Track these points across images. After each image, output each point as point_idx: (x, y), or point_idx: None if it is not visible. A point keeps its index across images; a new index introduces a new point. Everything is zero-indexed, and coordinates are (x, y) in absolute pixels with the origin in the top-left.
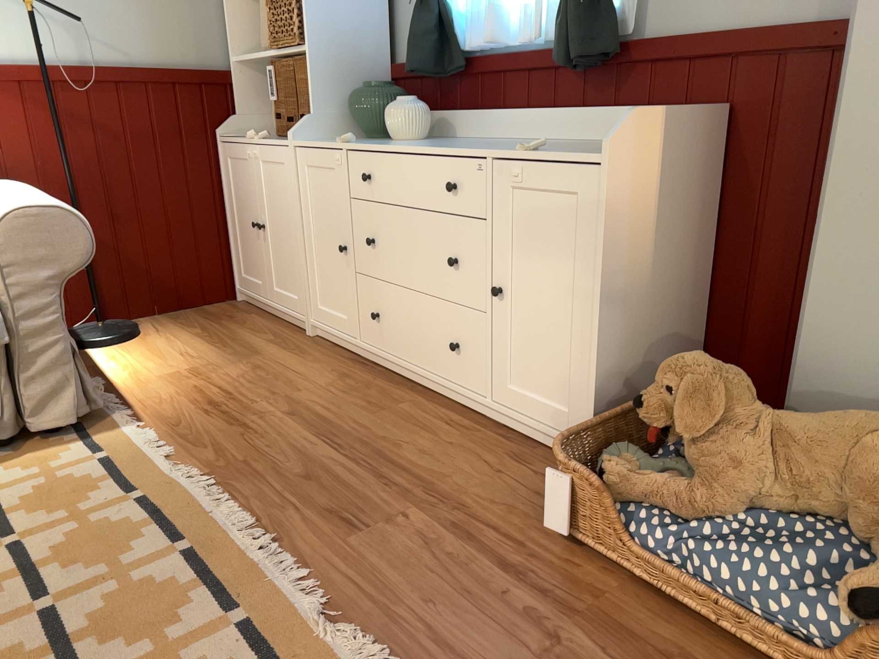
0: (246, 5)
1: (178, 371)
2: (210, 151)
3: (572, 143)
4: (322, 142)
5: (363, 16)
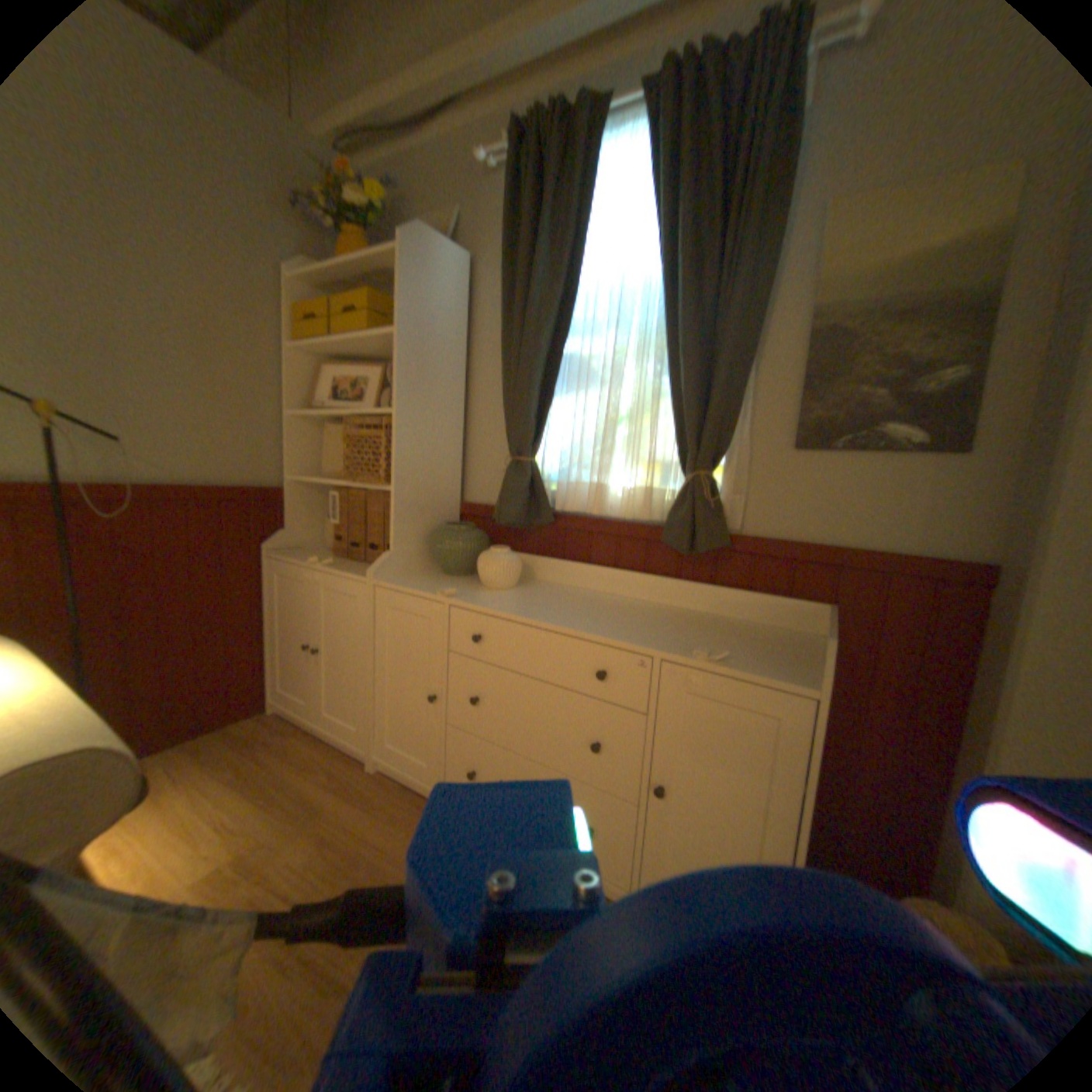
0: (307, 426)
1: (220, 870)
2: (253, 564)
3: (680, 613)
4: (411, 585)
5: (444, 459)
